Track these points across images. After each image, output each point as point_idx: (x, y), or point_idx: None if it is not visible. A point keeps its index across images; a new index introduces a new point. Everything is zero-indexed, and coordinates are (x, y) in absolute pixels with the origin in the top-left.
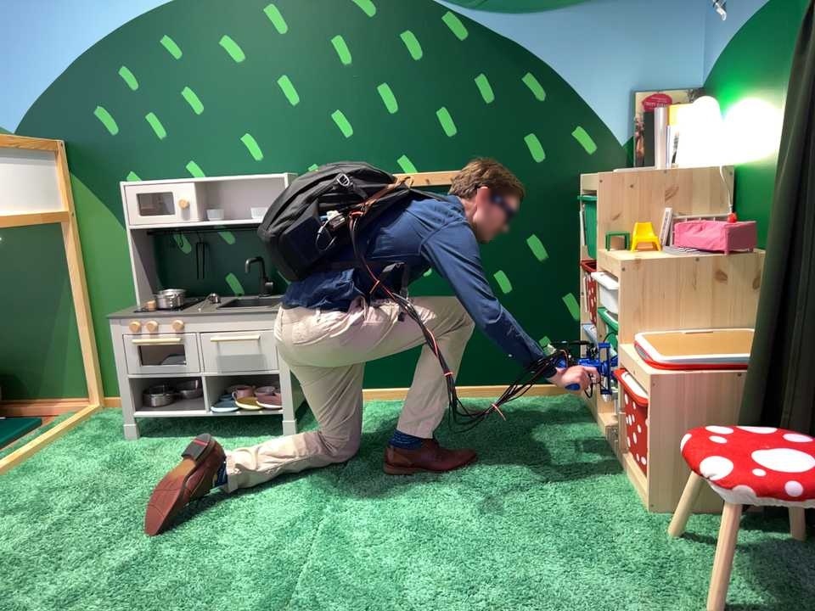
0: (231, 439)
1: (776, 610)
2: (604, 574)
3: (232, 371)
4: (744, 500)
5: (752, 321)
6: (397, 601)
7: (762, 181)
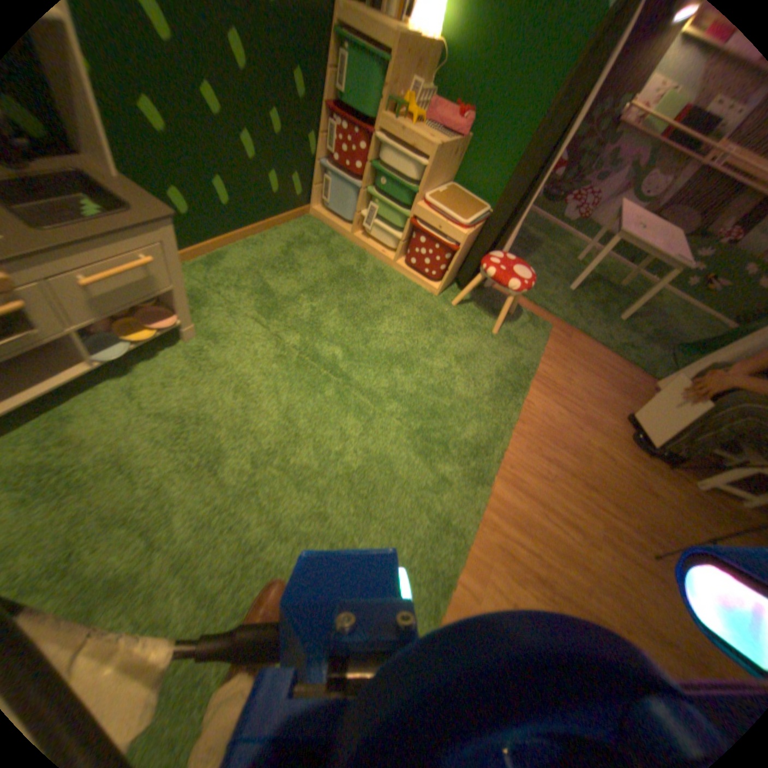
0: (124, 368)
1: (494, 320)
2: (458, 335)
3: (112, 304)
4: (517, 292)
5: (449, 176)
6: (437, 397)
7: (468, 72)
